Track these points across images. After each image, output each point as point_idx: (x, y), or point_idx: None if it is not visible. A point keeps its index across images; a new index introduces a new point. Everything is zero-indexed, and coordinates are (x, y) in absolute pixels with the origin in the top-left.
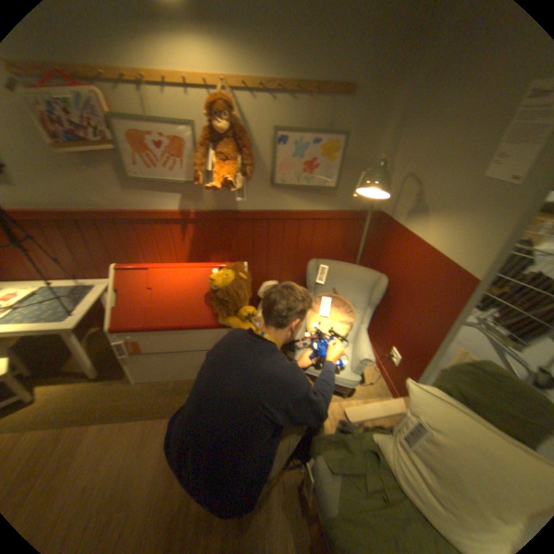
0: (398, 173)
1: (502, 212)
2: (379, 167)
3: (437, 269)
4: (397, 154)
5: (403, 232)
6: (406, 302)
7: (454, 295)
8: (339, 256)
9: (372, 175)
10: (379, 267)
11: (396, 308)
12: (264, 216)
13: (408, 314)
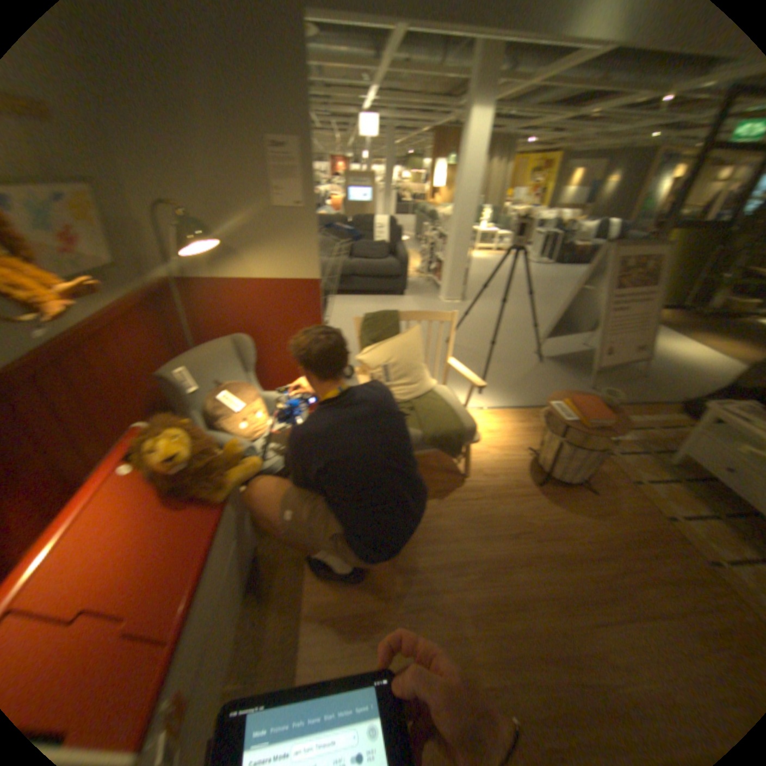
0: (155, 224)
1: (304, 229)
2: (187, 217)
3: (283, 293)
4: (135, 202)
5: (219, 284)
6: (273, 340)
7: (310, 301)
8: (160, 356)
9: (195, 227)
10: (210, 336)
11: (265, 354)
12: (58, 352)
13: (282, 347)
